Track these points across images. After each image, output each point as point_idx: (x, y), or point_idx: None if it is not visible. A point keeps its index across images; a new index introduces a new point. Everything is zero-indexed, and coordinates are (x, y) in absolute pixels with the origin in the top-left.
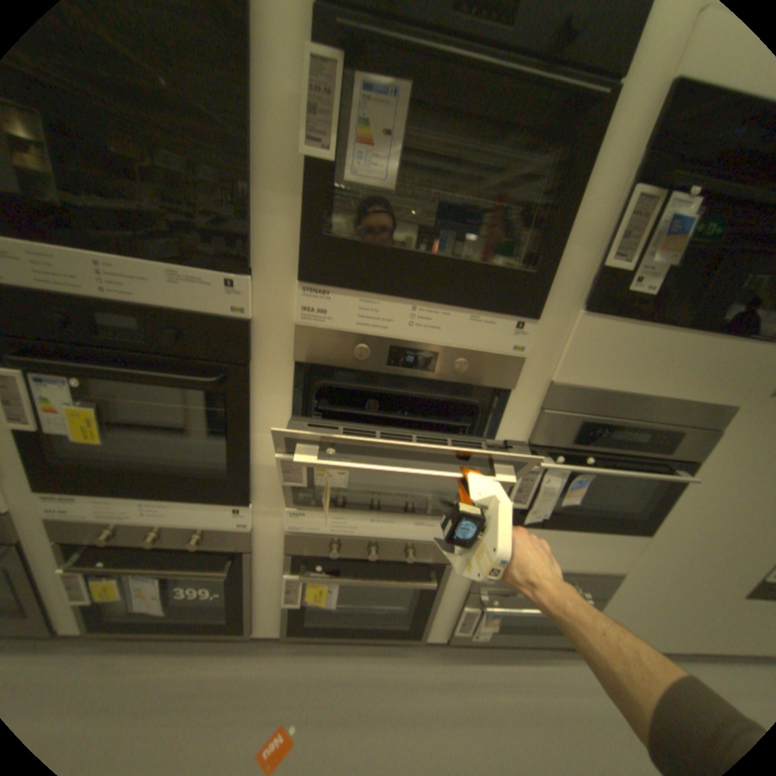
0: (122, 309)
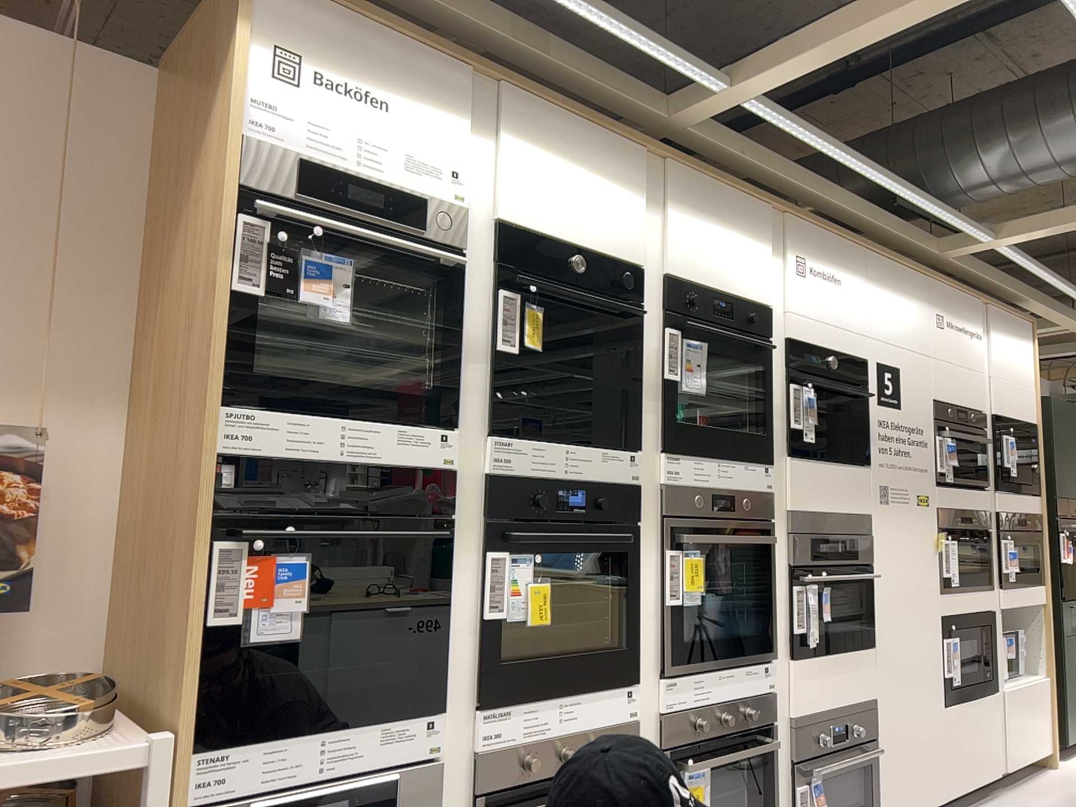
0: (575, 484)
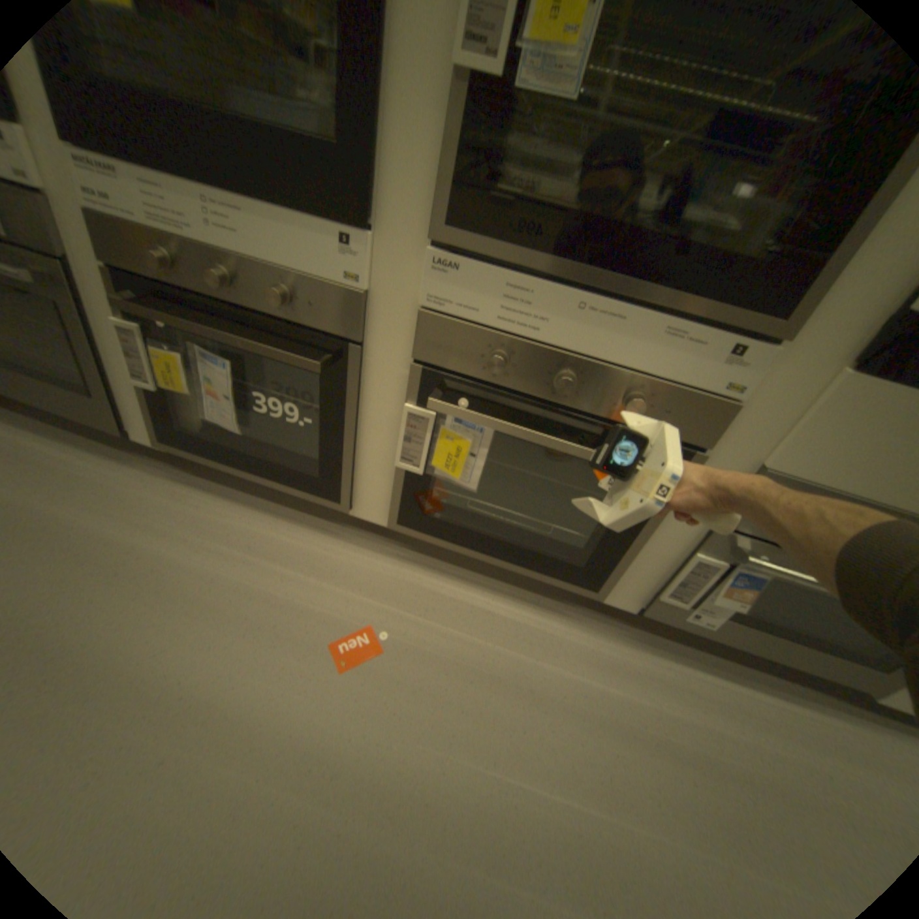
0: None
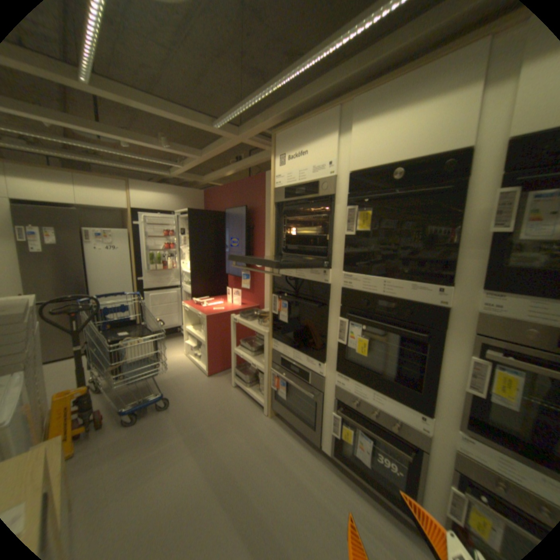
0: (390, 300)
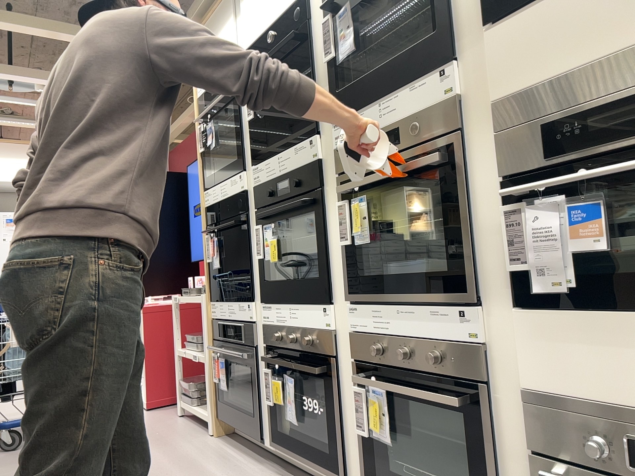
0: (283, 177)
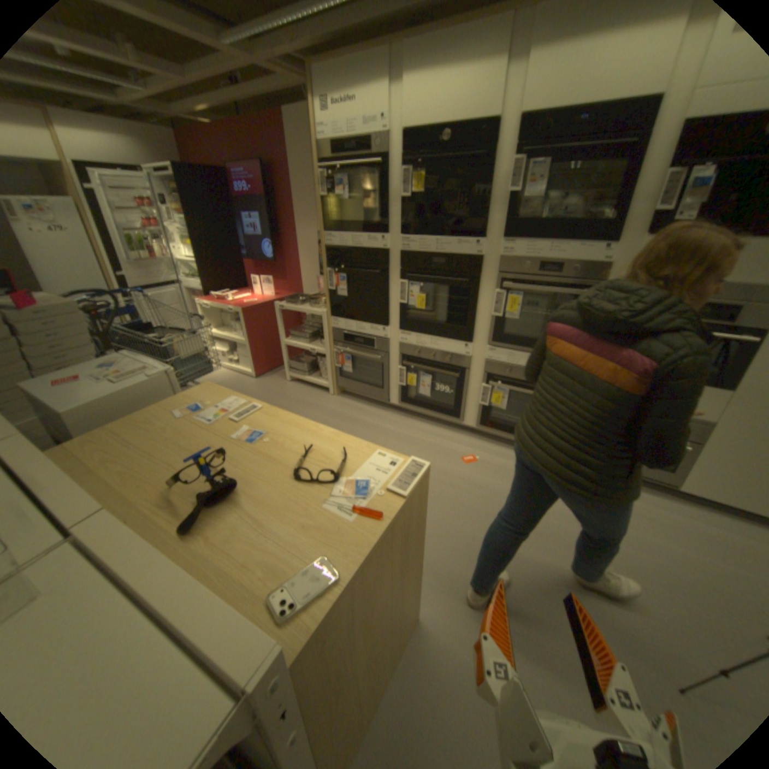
0: (440, 258)
